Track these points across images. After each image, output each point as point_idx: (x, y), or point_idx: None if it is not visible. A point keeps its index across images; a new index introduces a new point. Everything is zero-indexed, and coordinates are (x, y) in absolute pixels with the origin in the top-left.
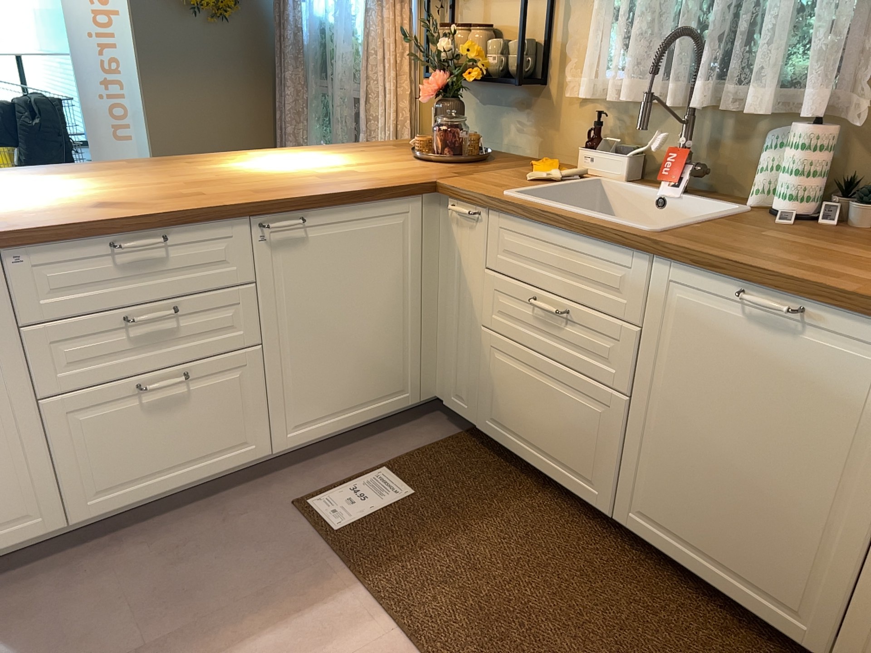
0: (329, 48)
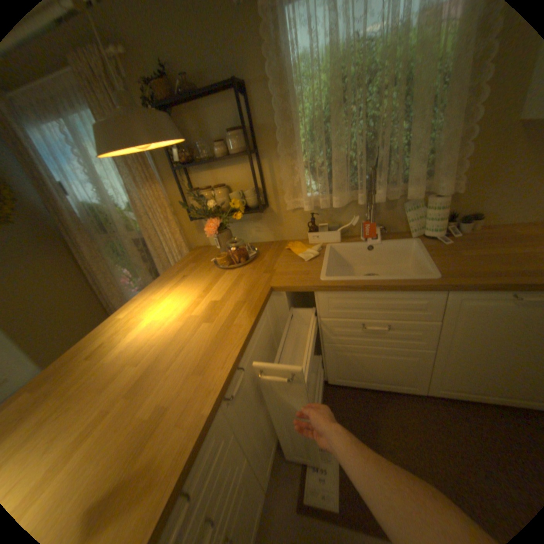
0: (102, 216)
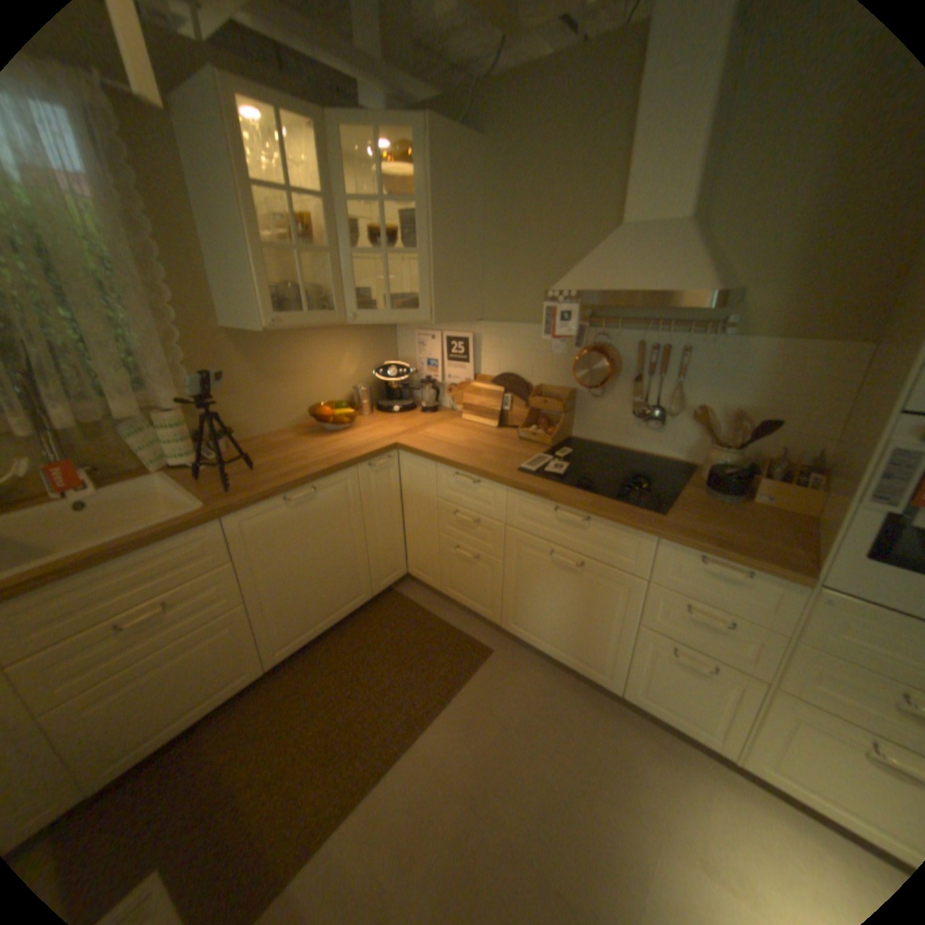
0: None
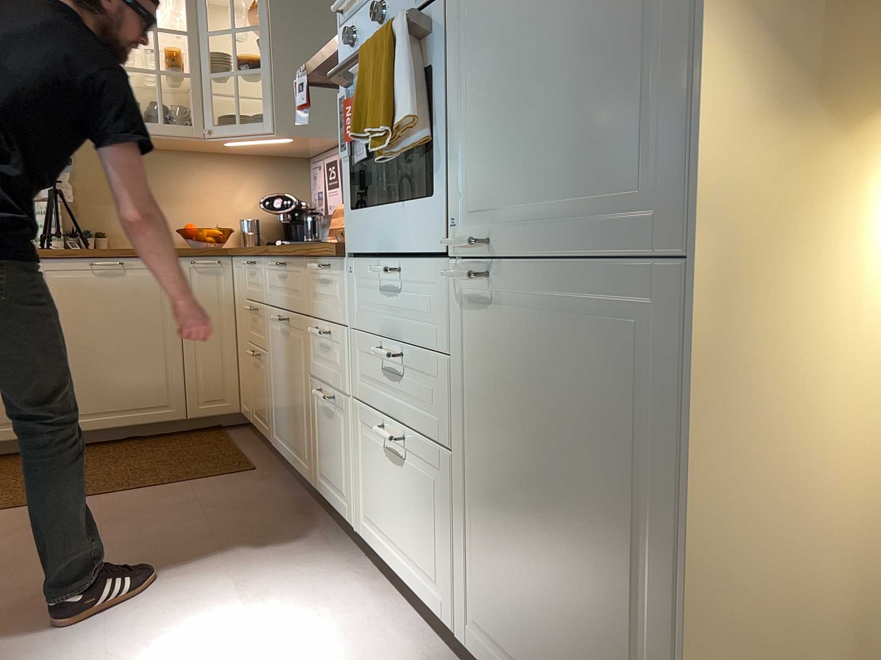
0: None
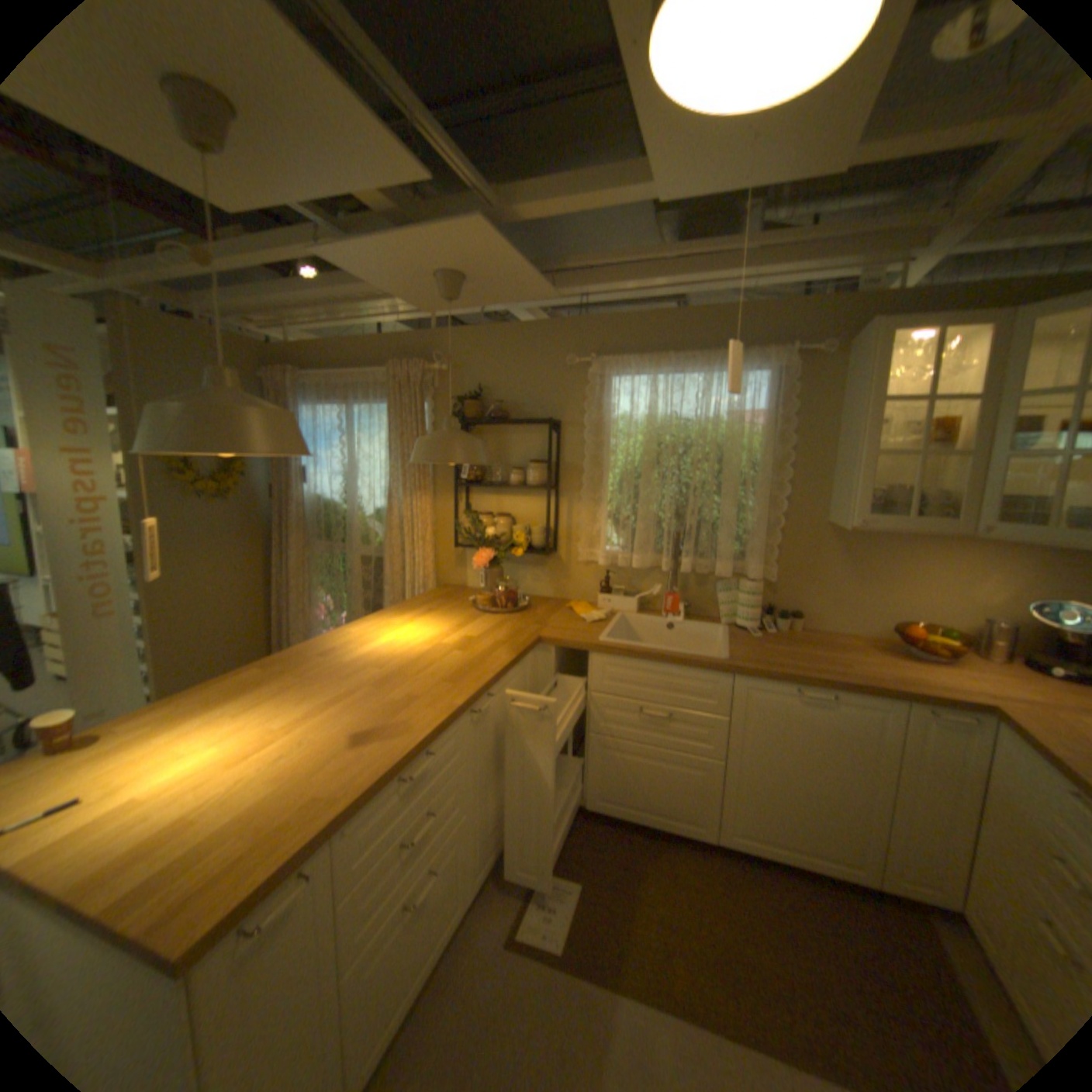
0: (336, 518)
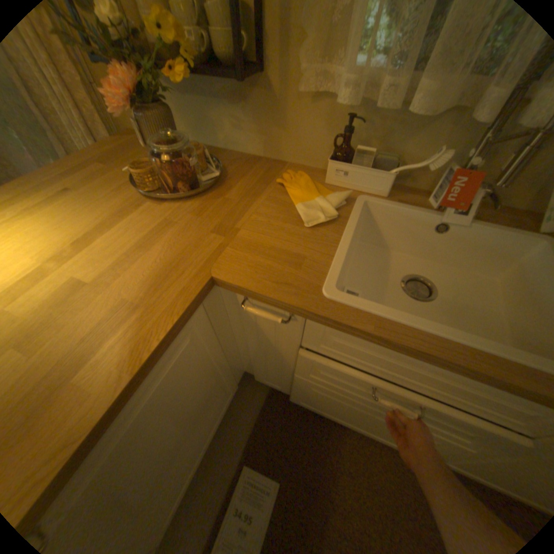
0: None
